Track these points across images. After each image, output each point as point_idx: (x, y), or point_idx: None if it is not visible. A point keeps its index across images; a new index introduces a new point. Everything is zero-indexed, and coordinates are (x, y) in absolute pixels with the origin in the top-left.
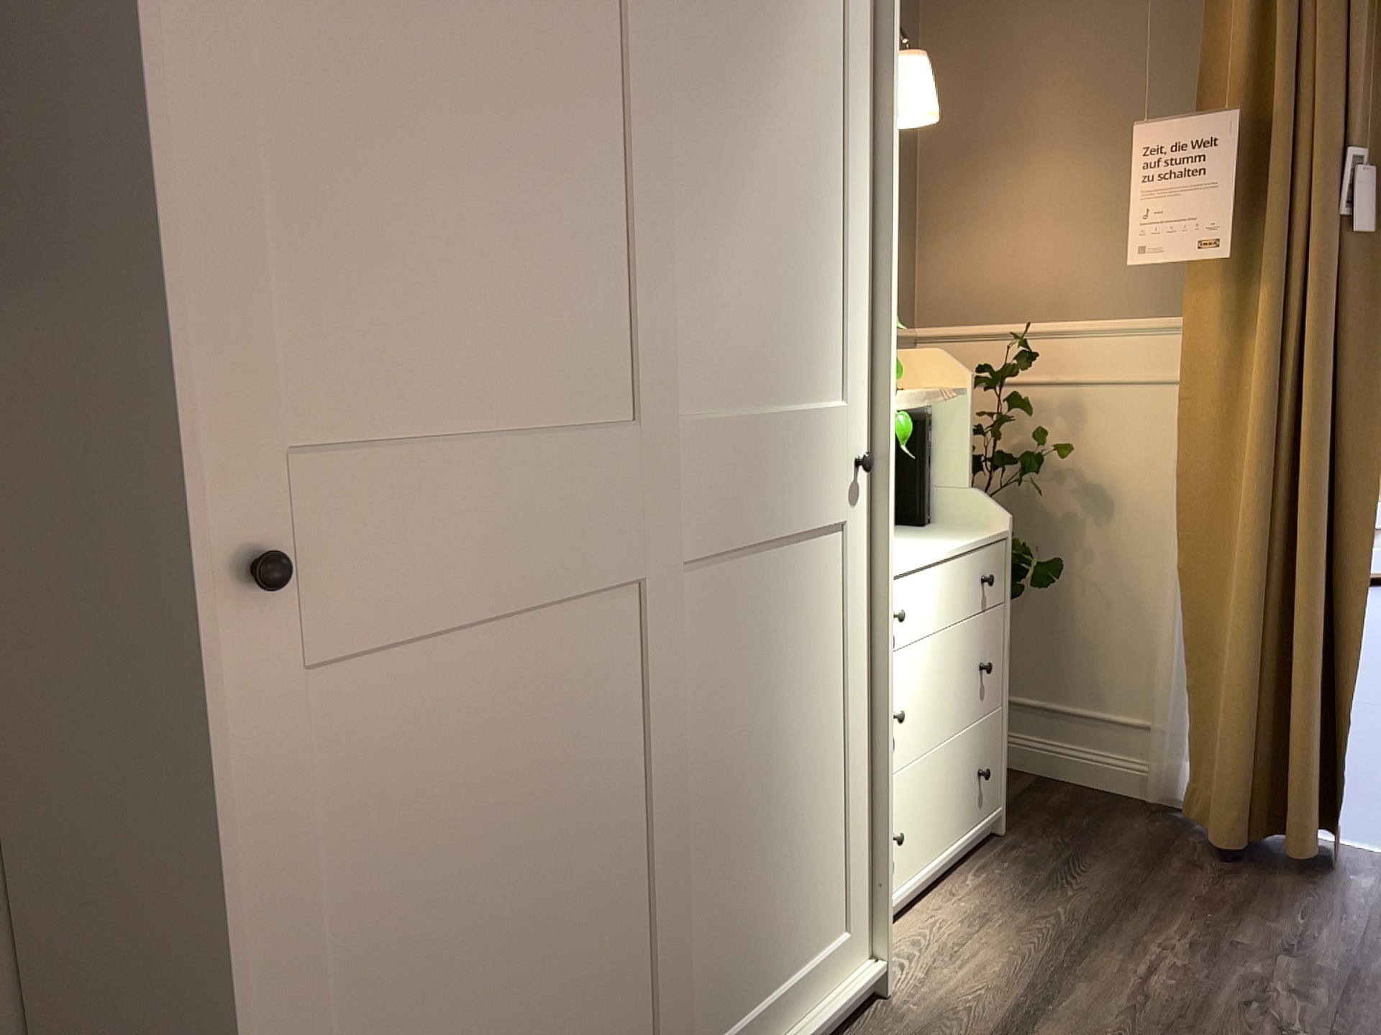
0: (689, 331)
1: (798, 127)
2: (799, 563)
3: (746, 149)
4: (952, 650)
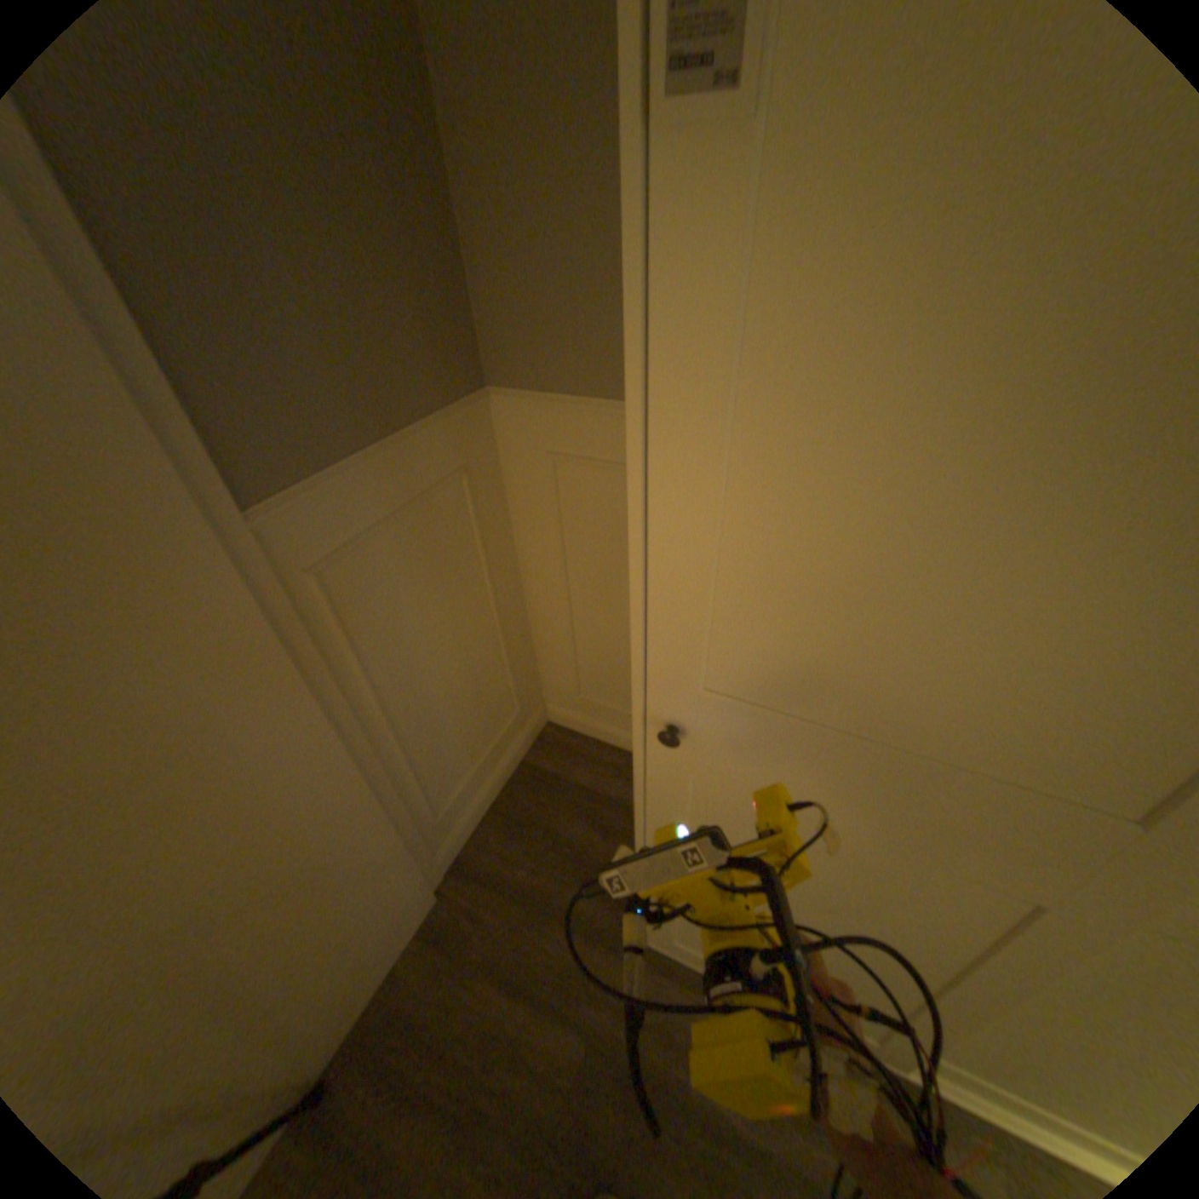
0: None
1: None
2: None
3: None
4: None
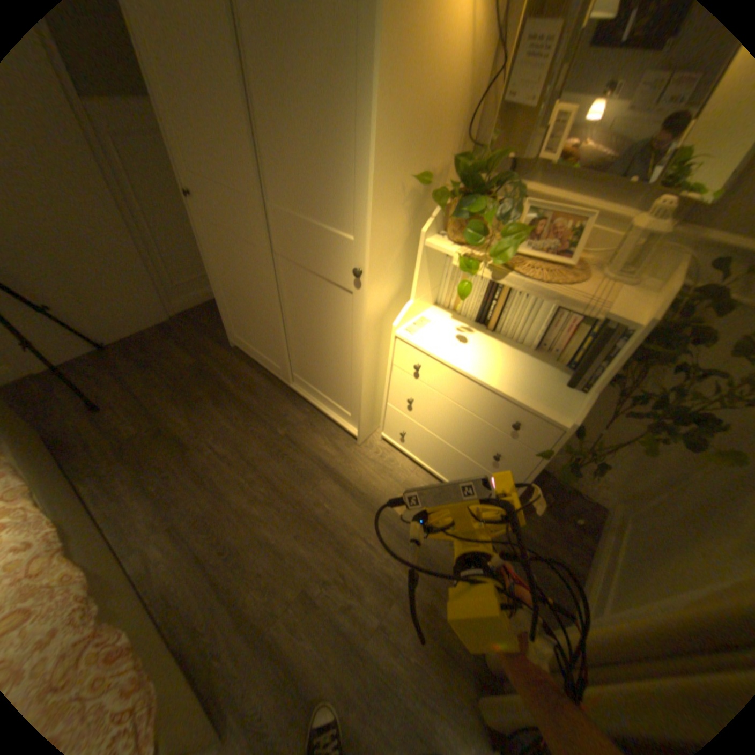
0: (272, 172)
1: (319, 61)
2: (327, 289)
3: (287, 81)
4: (467, 420)
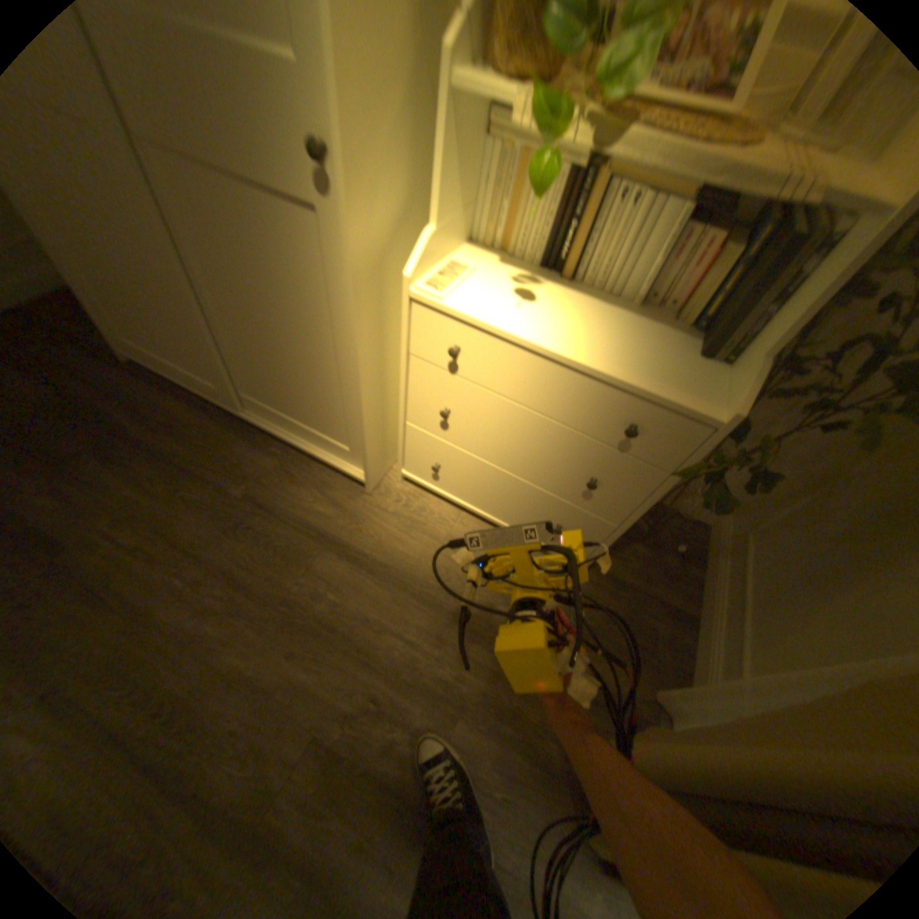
0: None
1: None
2: (260, 205)
3: None
4: (543, 431)
